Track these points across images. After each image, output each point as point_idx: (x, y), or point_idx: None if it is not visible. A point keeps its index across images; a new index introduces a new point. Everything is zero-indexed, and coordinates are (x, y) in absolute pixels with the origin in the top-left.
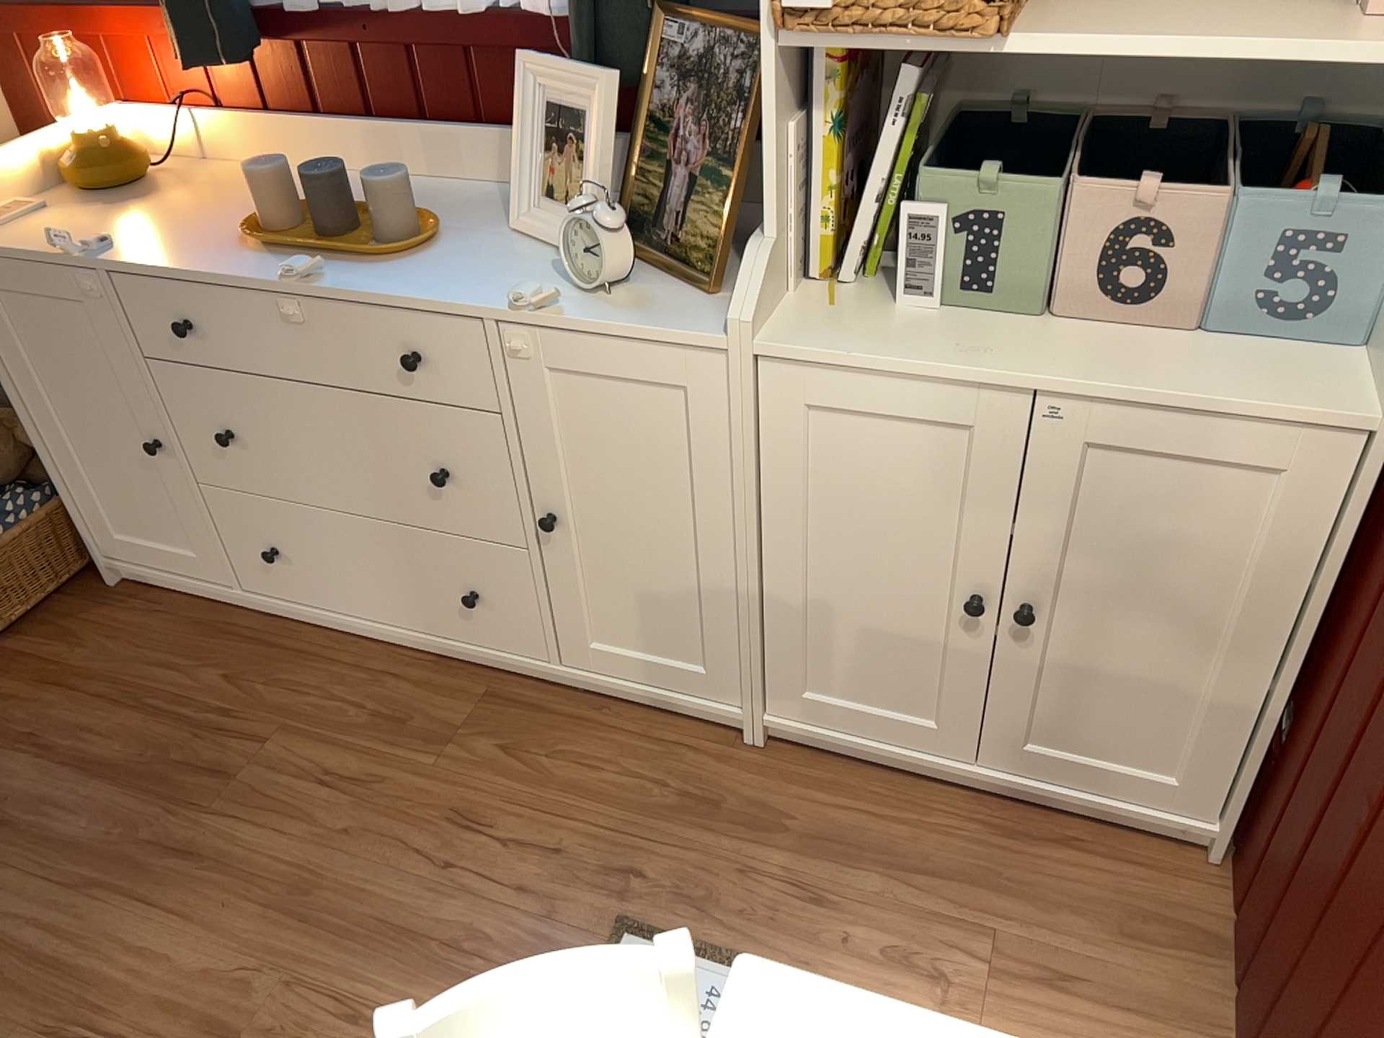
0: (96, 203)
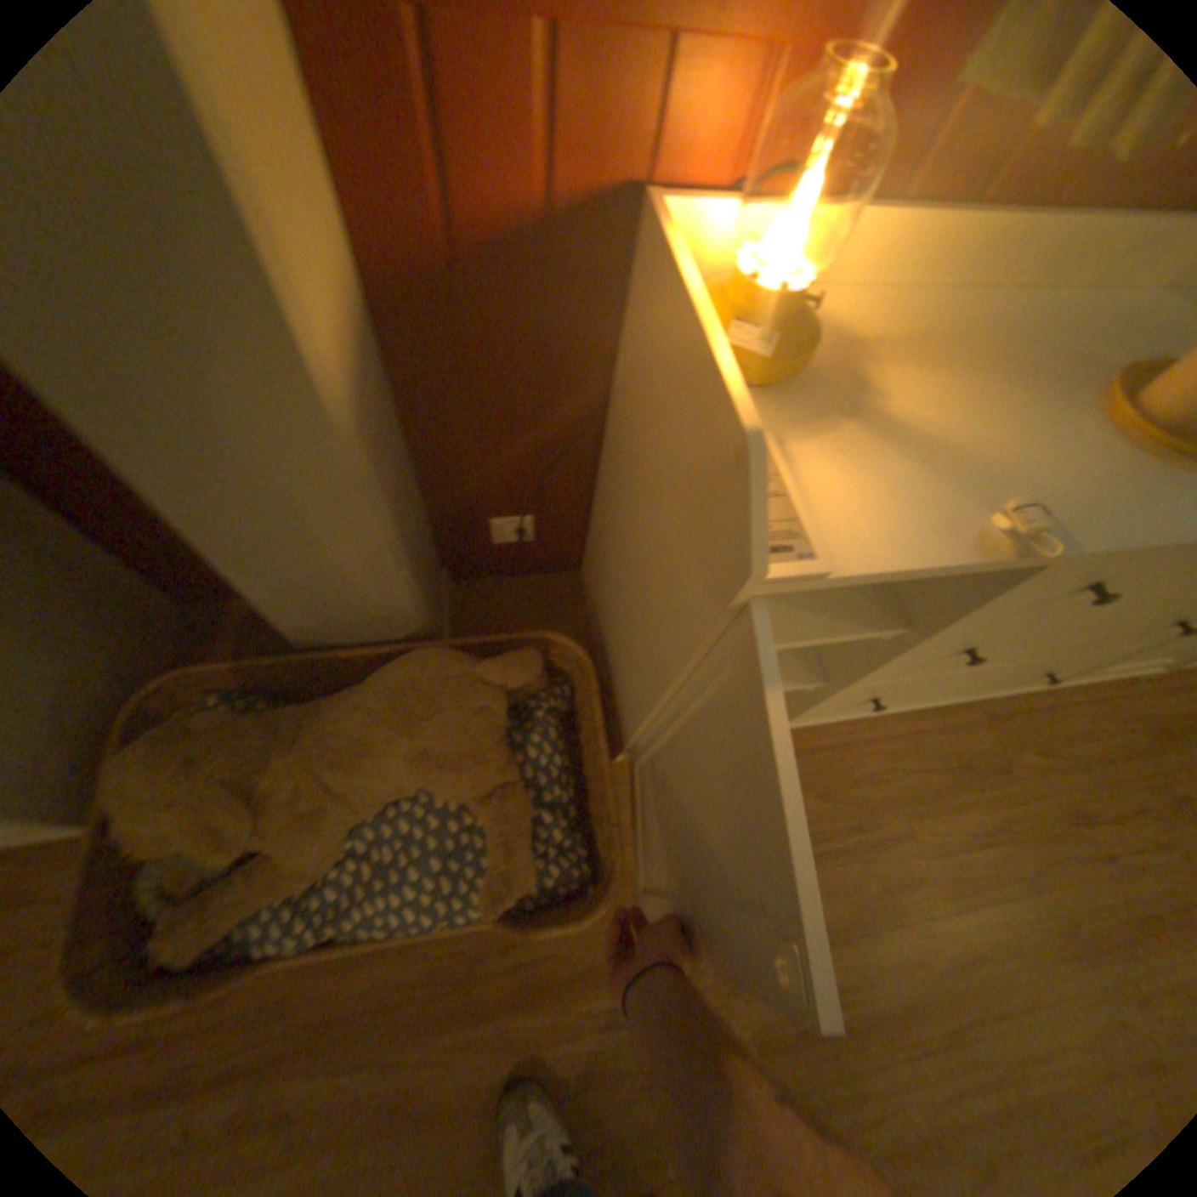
0: (814, 412)
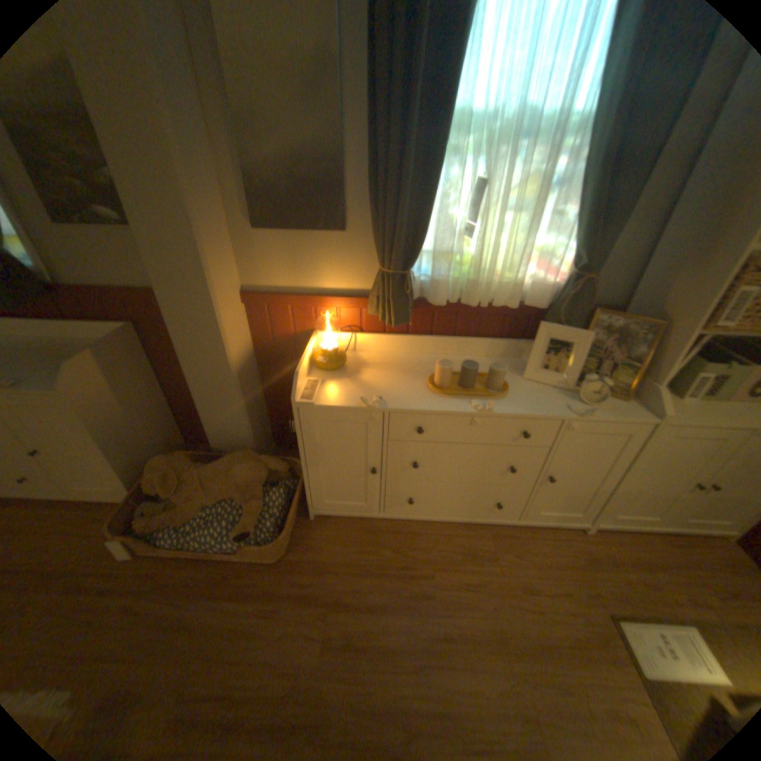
0: (339, 377)
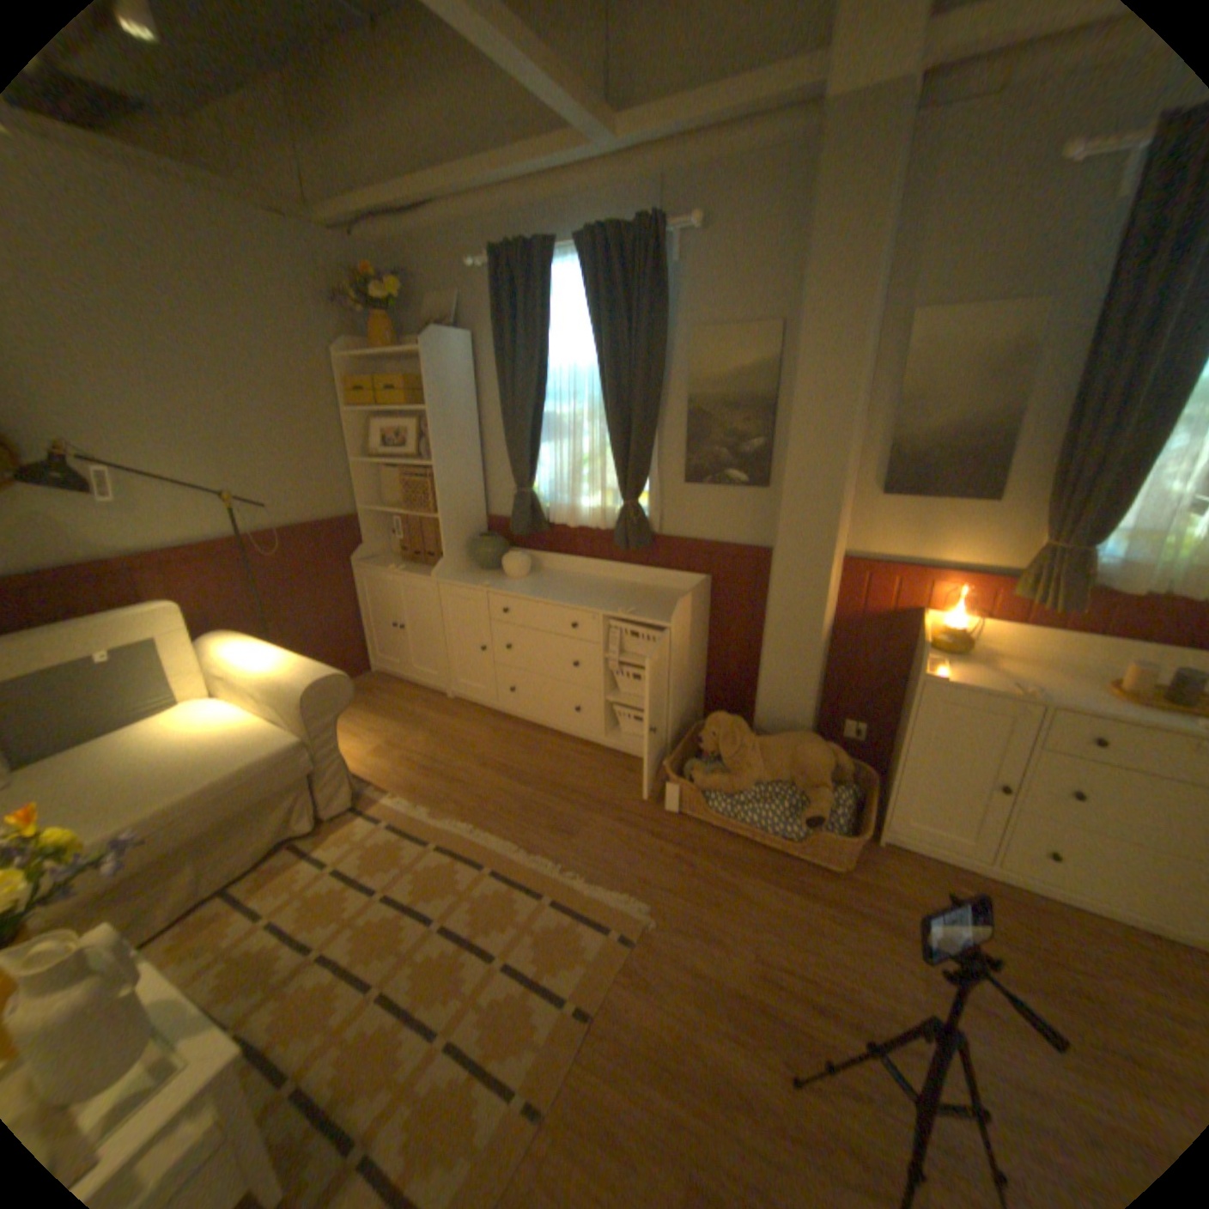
0: (967, 663)
